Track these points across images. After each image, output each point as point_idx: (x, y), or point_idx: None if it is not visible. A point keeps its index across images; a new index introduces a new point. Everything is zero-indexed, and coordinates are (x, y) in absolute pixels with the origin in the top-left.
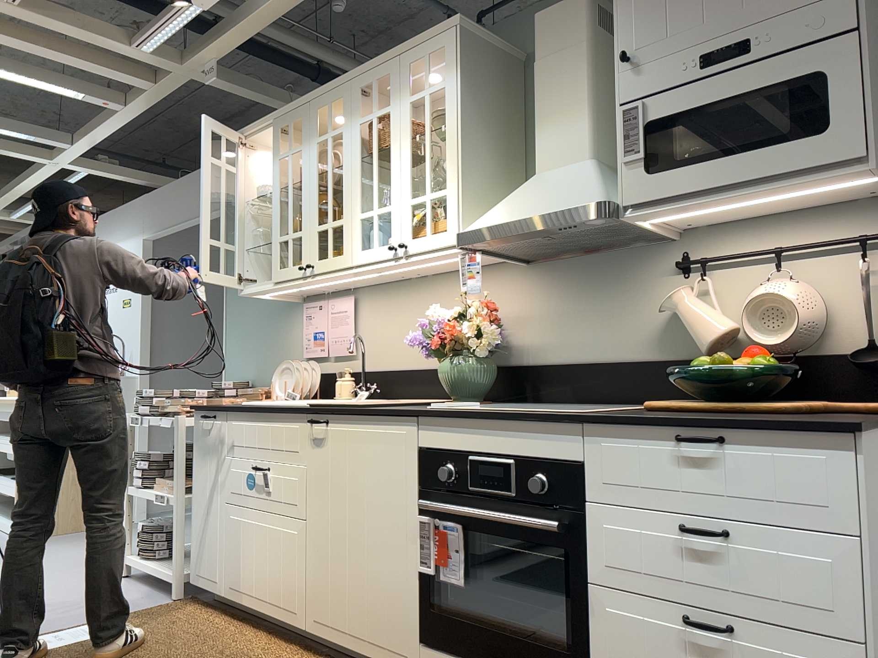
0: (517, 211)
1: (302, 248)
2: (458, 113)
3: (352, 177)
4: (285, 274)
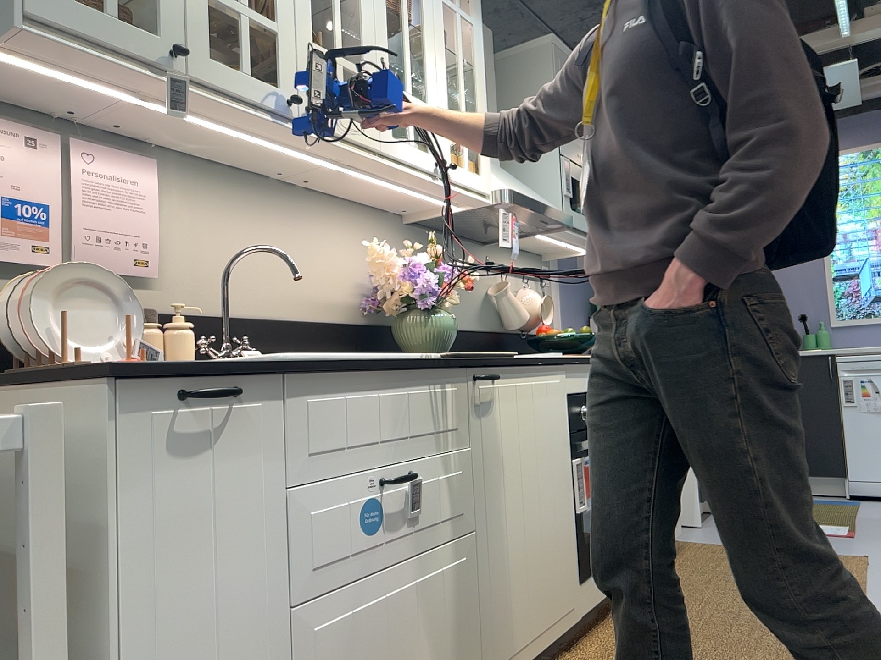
0: (527, 193)
1: (277, 58)
2: (484, 64)
3: (378, 21)
4: (234, 82)
